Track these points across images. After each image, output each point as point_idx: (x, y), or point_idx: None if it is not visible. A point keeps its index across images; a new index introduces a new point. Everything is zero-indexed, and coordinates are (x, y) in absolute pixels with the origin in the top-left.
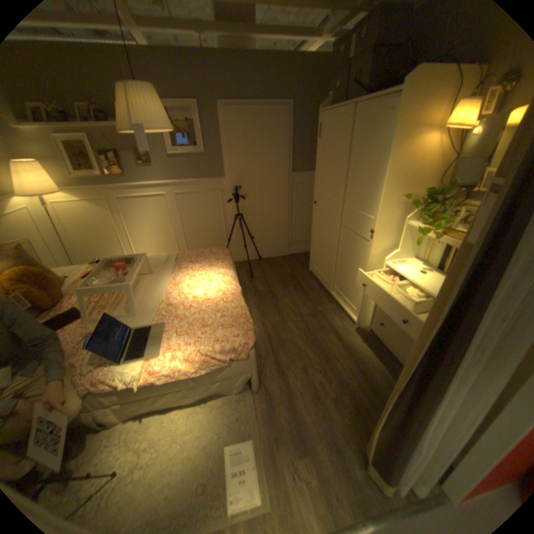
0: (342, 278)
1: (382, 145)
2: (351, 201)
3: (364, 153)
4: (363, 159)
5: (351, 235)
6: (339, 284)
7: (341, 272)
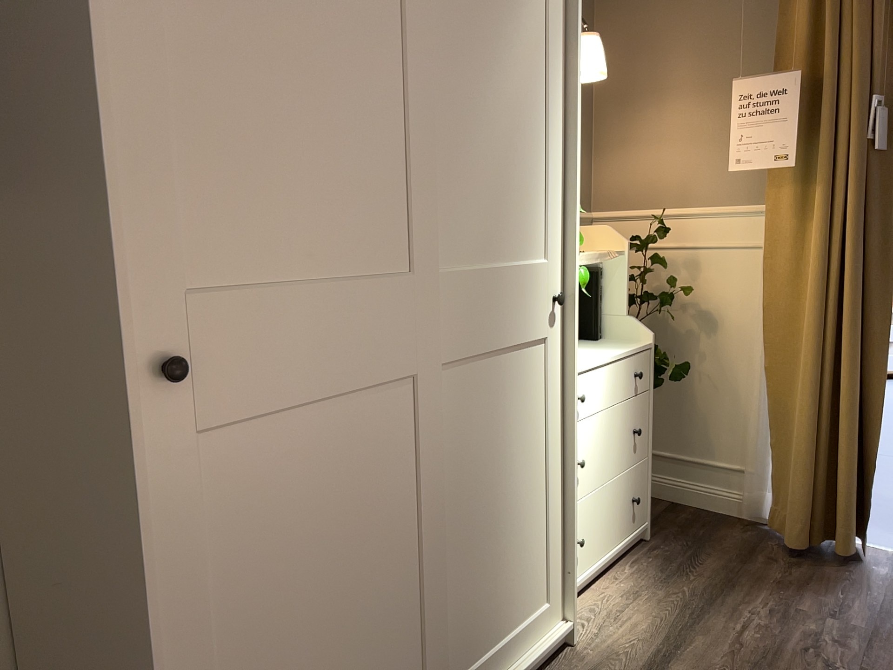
0: (480, 580)
1: (530, 53)
2: (463, 242)
3: (482, 61)
4: (482, 81)
5: (484, 372)
6: (469, 628)
7: (468, 567)
